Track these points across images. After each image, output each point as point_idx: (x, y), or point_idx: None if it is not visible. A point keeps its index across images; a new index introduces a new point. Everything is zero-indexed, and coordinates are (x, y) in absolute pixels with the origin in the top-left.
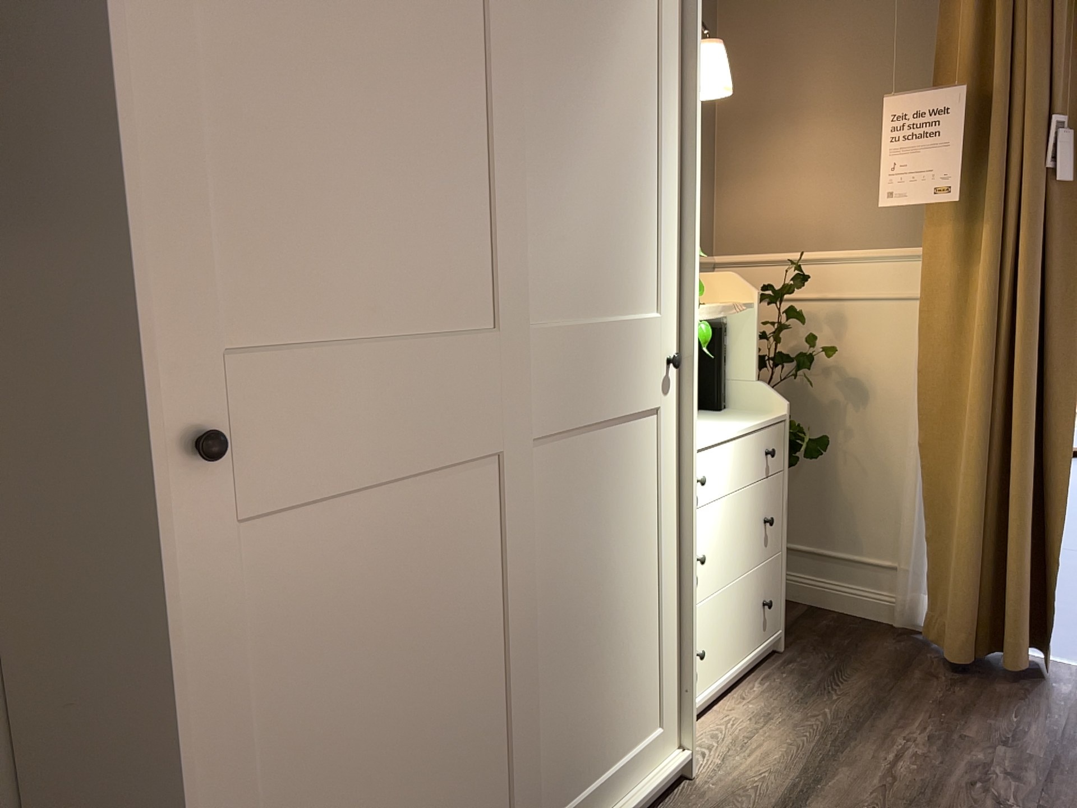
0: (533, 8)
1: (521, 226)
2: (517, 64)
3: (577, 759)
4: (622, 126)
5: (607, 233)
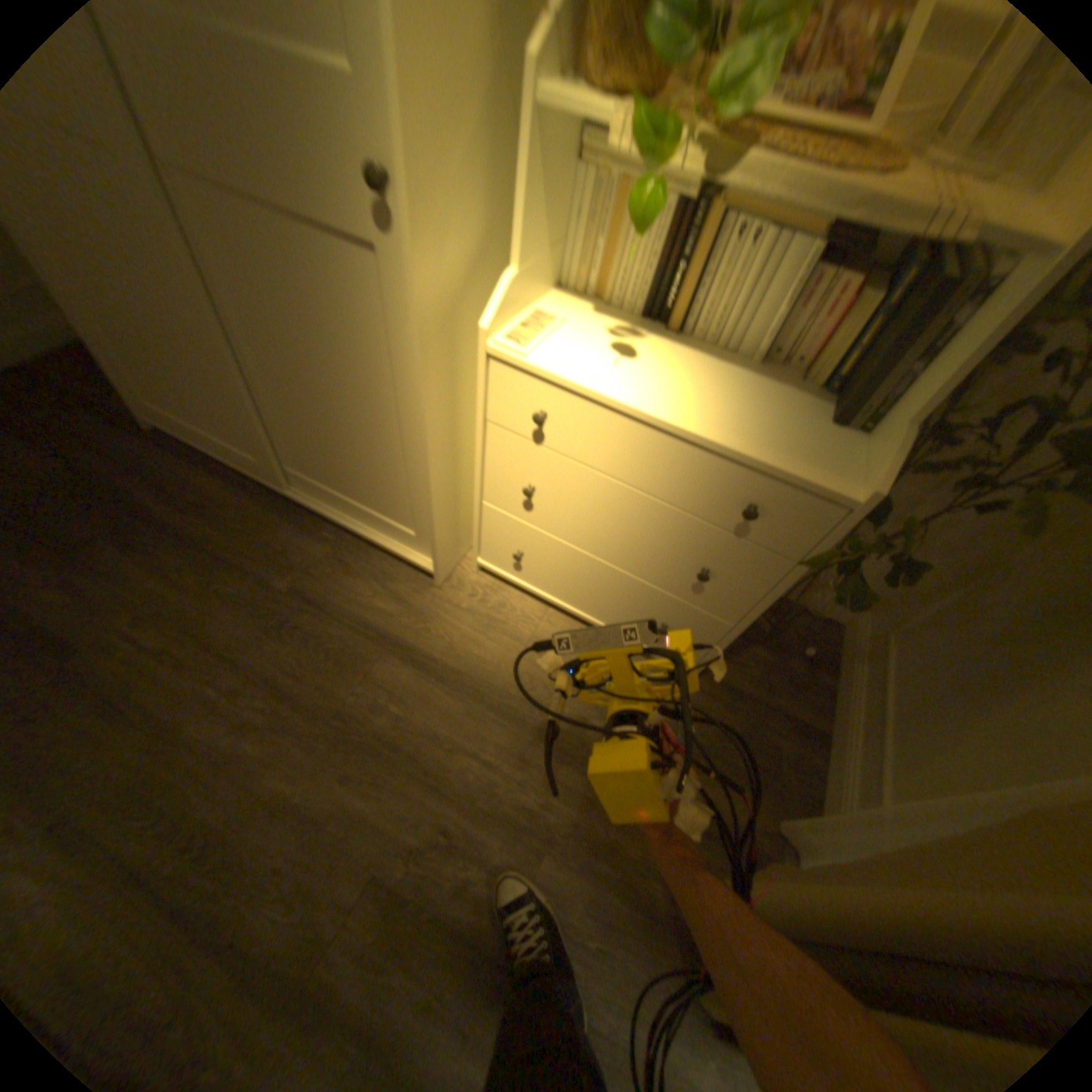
0: None
1: None
2: None
3: (317, 466)
4: None
5: None
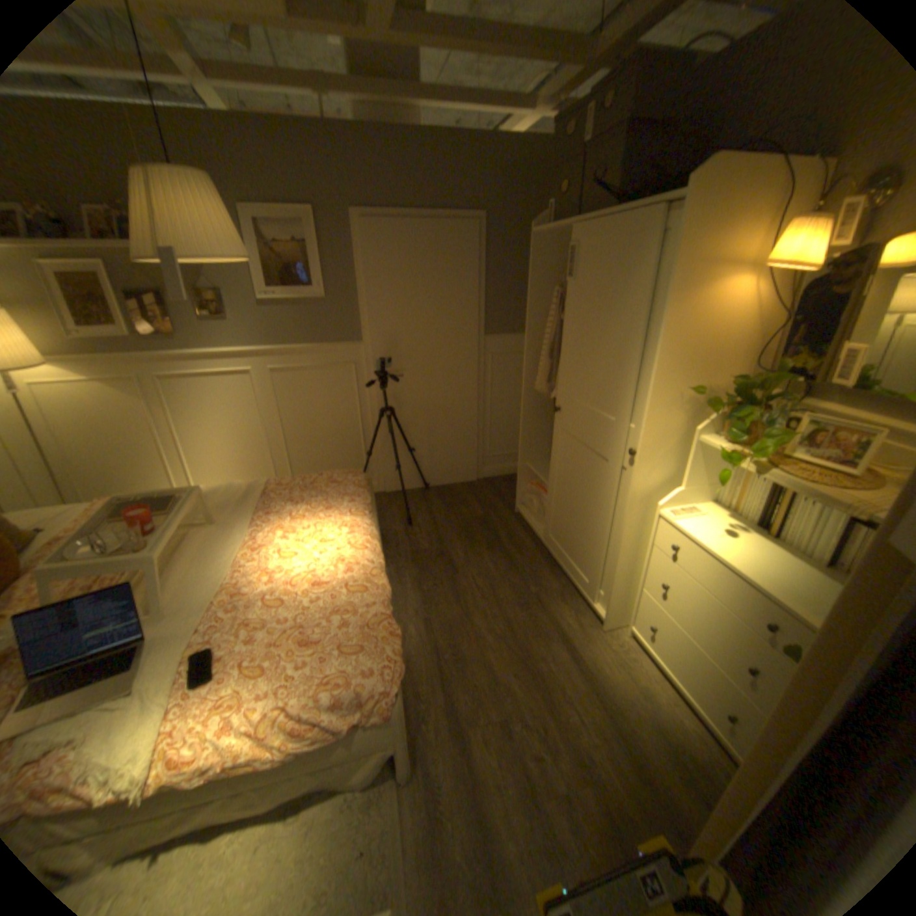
0: (599, 292)
1: (582, 367)
2: (588, 315)
3: (575, 547)
4: (630, 334)
5: (614, 379)
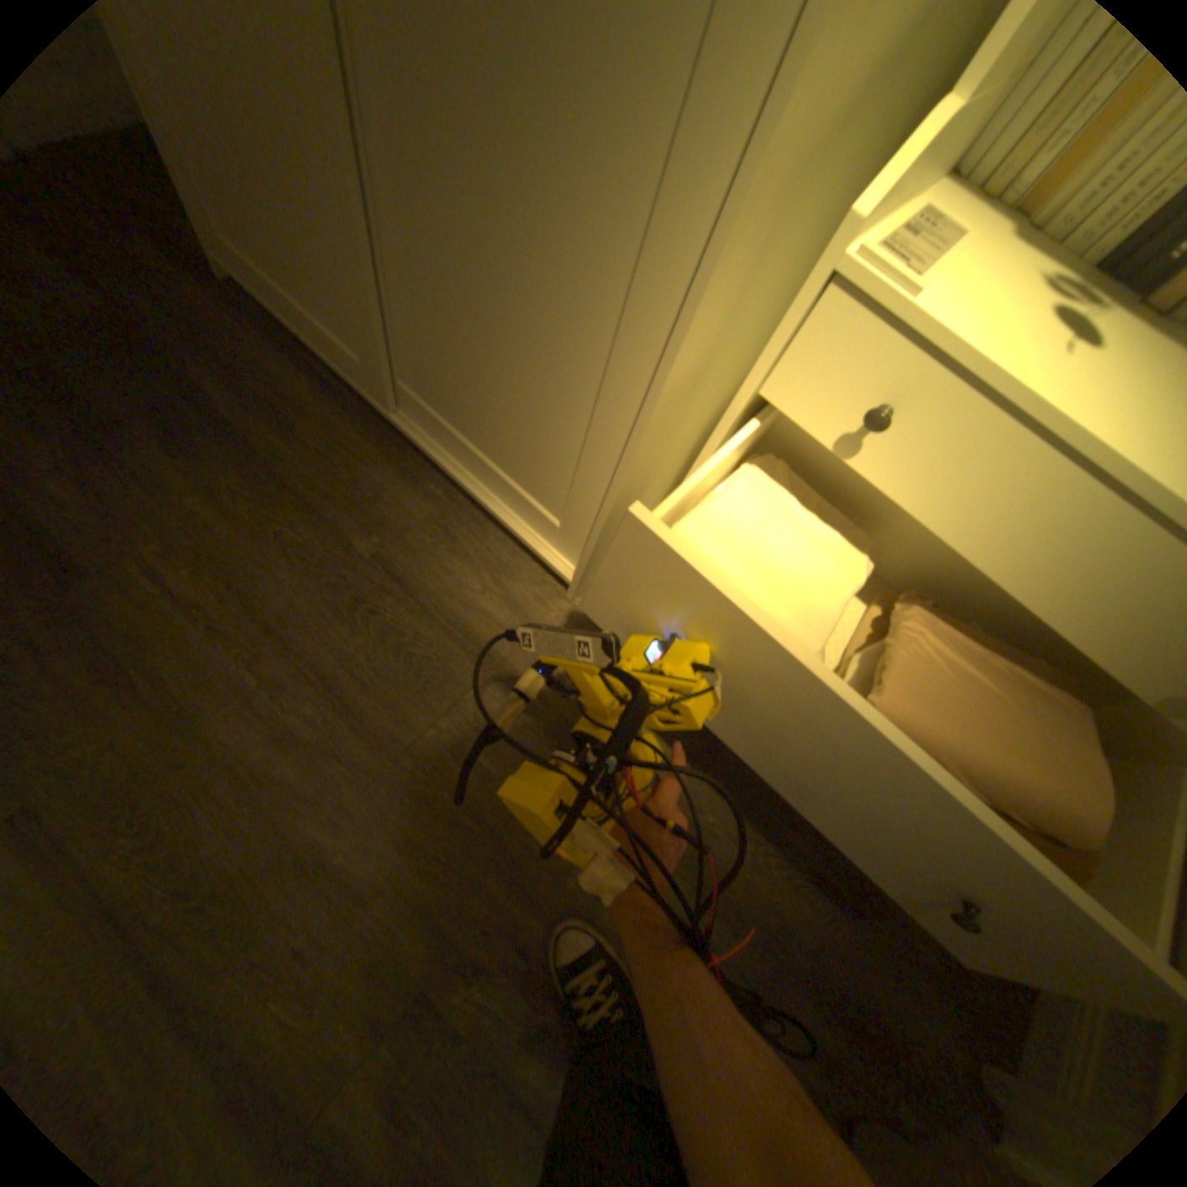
0: None
1: None
2: None
3: (449, 395)
4: None
5: None
